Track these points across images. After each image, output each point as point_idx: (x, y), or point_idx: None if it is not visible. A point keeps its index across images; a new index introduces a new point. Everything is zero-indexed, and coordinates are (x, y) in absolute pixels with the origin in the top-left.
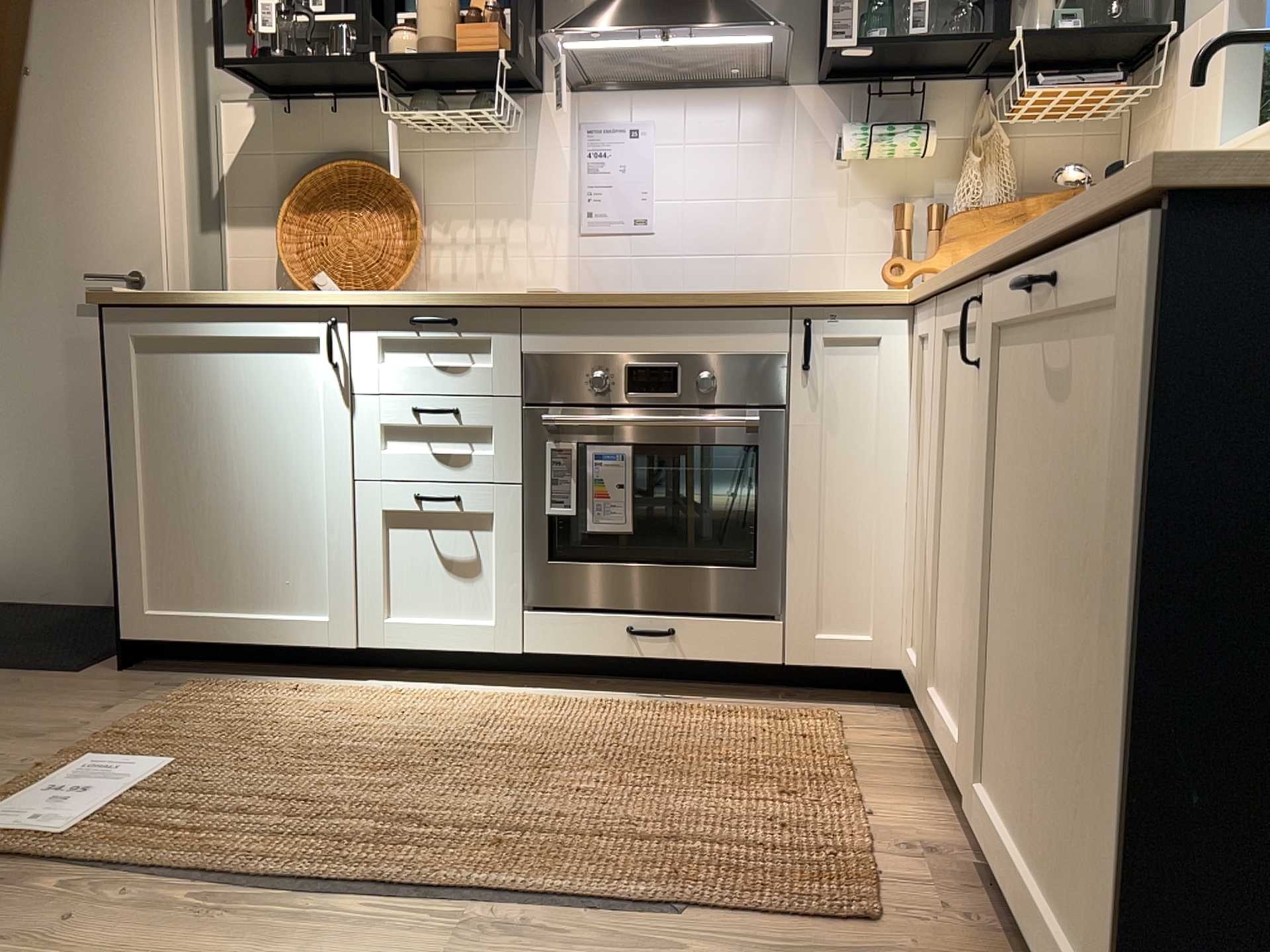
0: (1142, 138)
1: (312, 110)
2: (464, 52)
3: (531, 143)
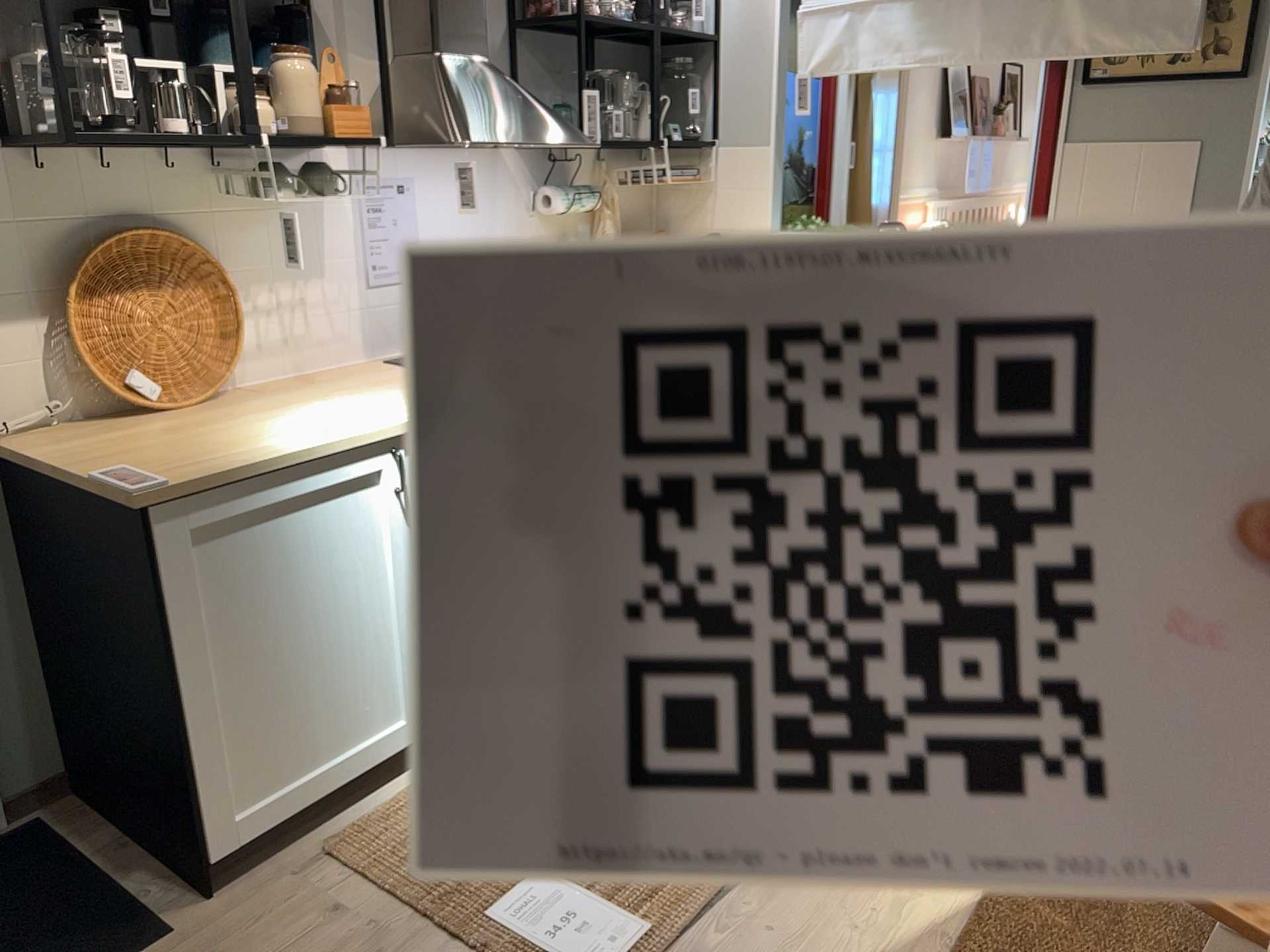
0: (683, 199)
1: (67, 164)
2: (346, 136)
3: (321, 202)
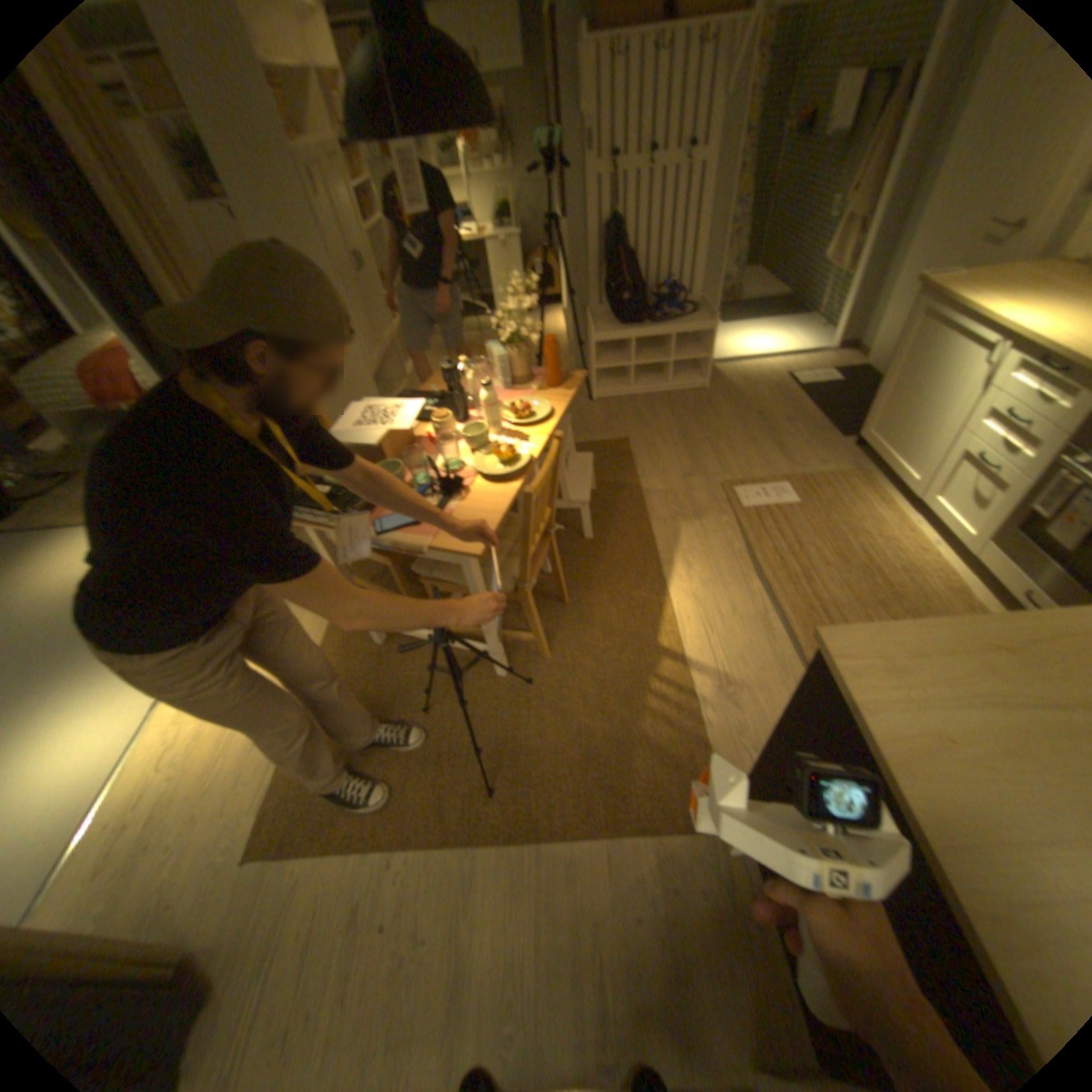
0: None
1: None
2: None
3: None
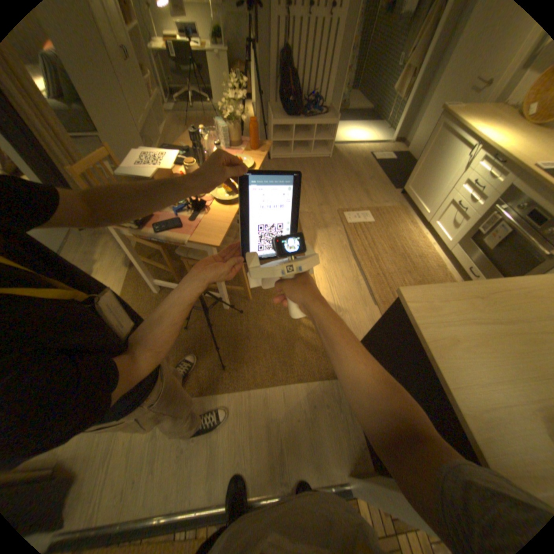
0: None
1: None
2: None
3: None
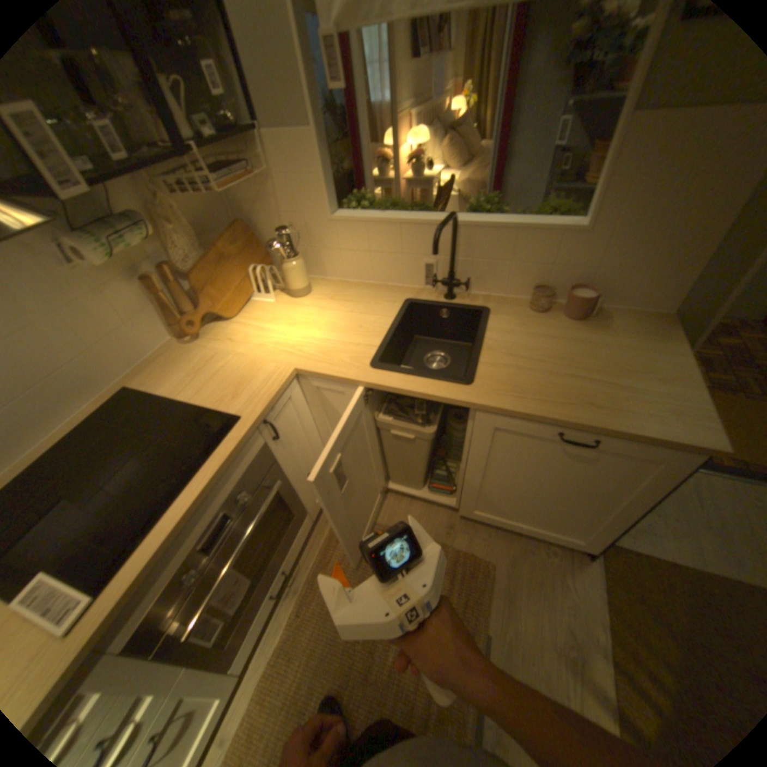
0: (245, 183)
1: None
2: None
3: None
